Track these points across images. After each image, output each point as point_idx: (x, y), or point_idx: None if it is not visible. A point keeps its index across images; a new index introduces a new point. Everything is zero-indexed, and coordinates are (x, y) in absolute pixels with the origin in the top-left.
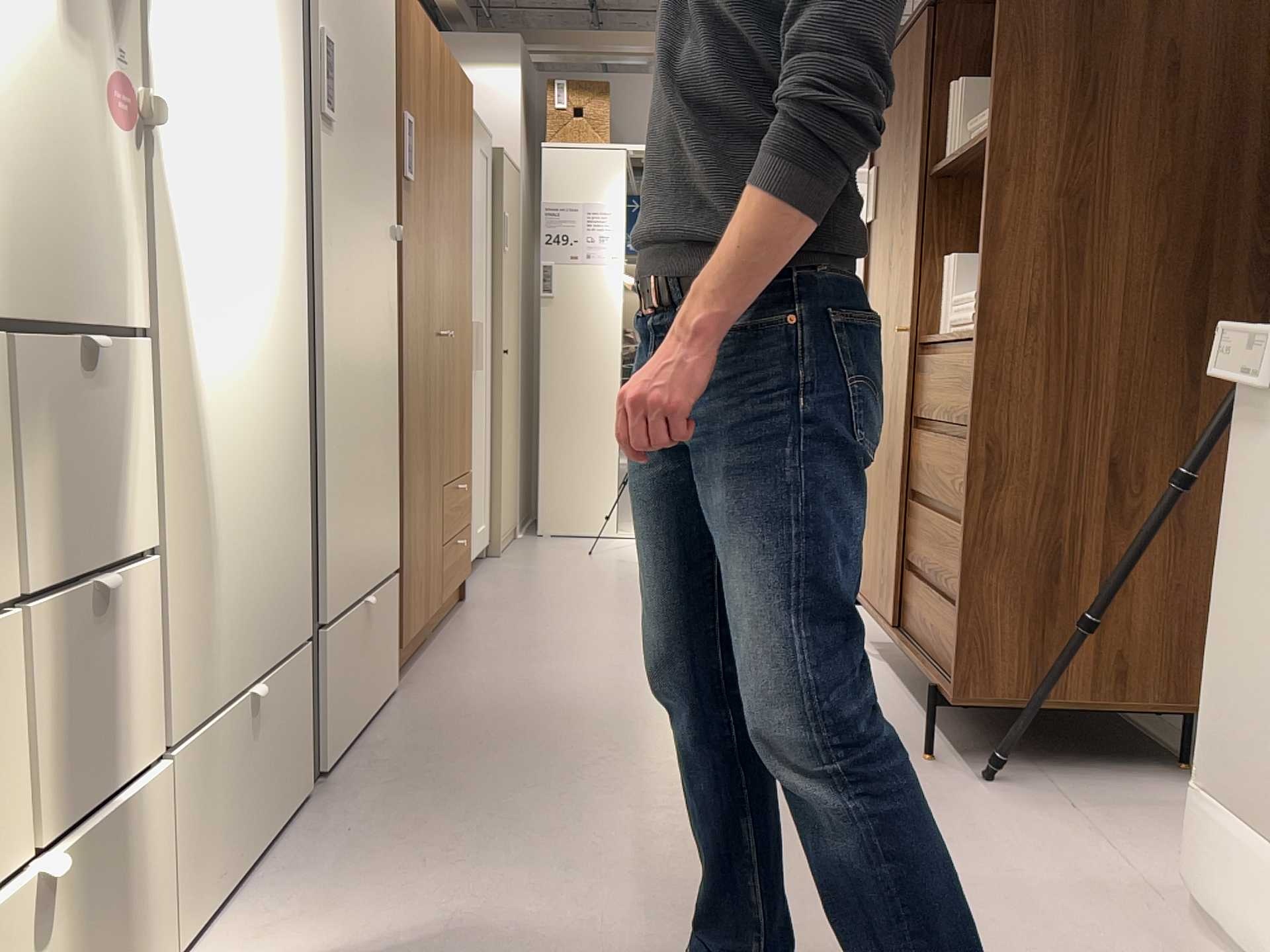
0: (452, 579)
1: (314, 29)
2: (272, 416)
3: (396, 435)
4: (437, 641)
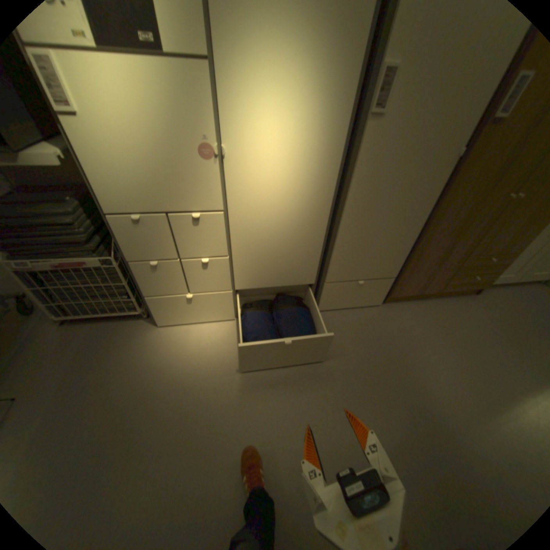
0: (462, 287)
1: (383, 64)
2: (300, 230)
3: (423, 236)
4: (431, 301)
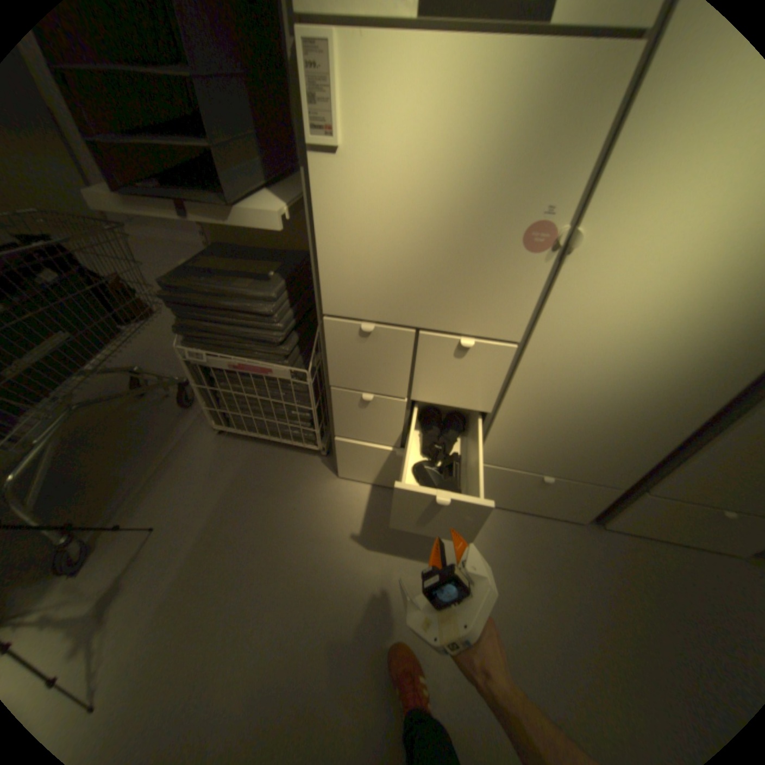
0: None
1: None
2: (656, 403)
3: None
4: None
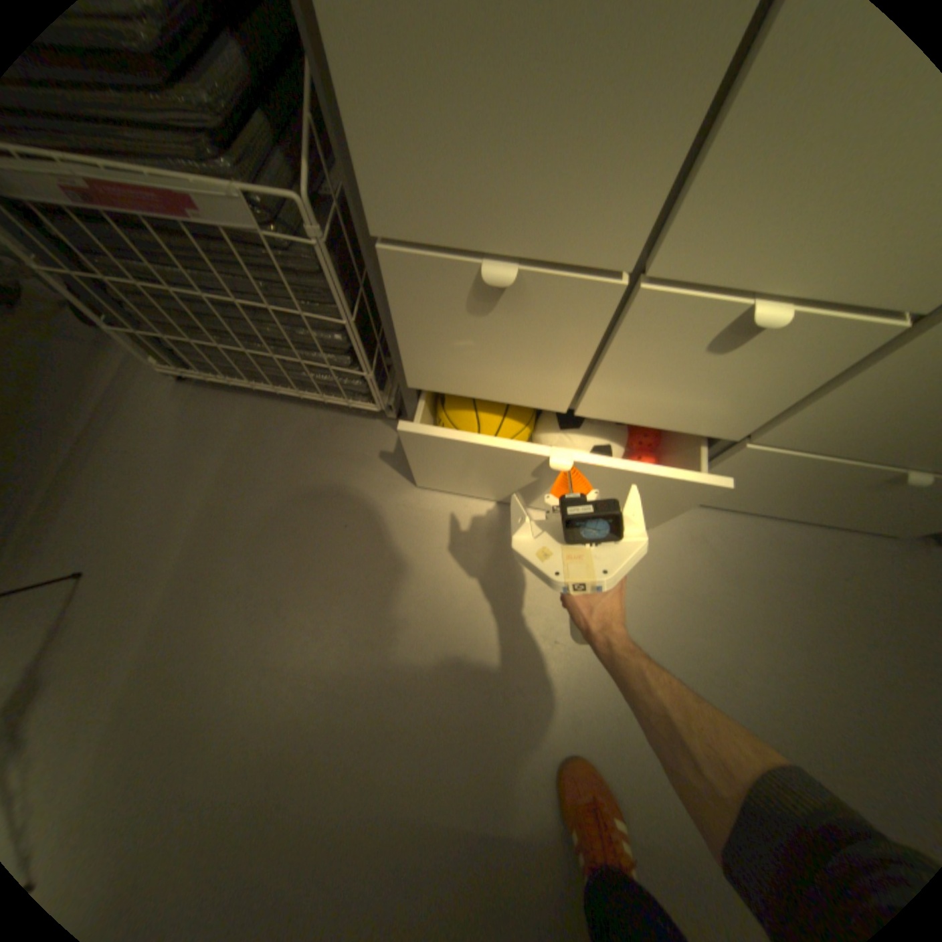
0: None
1: None
2: None
3: None
4: None
